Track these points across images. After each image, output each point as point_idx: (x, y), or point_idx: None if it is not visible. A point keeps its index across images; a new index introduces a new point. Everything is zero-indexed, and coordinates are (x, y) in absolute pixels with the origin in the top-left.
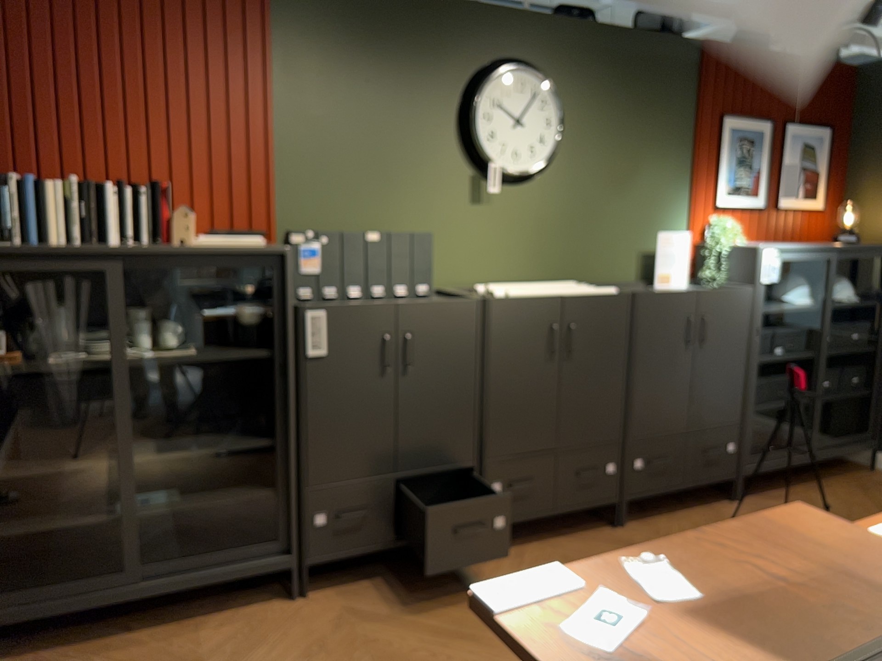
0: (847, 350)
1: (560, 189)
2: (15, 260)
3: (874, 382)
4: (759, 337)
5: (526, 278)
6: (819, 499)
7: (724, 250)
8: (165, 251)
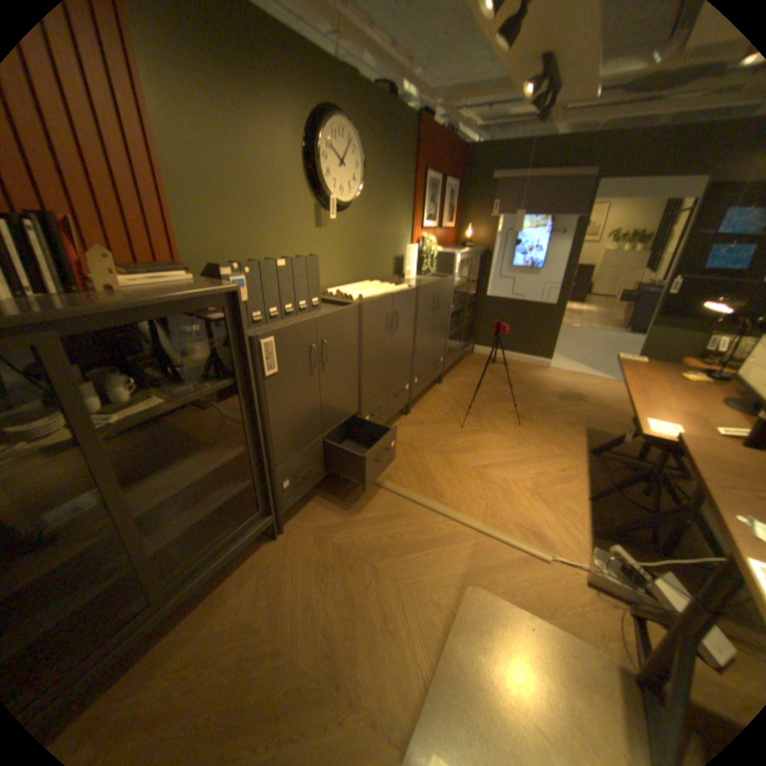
0: (468, 302)
1: (360, 217)
2: None
3: (473, 315)
4: (451, 302)
5: (346, 280)
6: (465, 373)
7: (433, 254)
8: (118, 307)
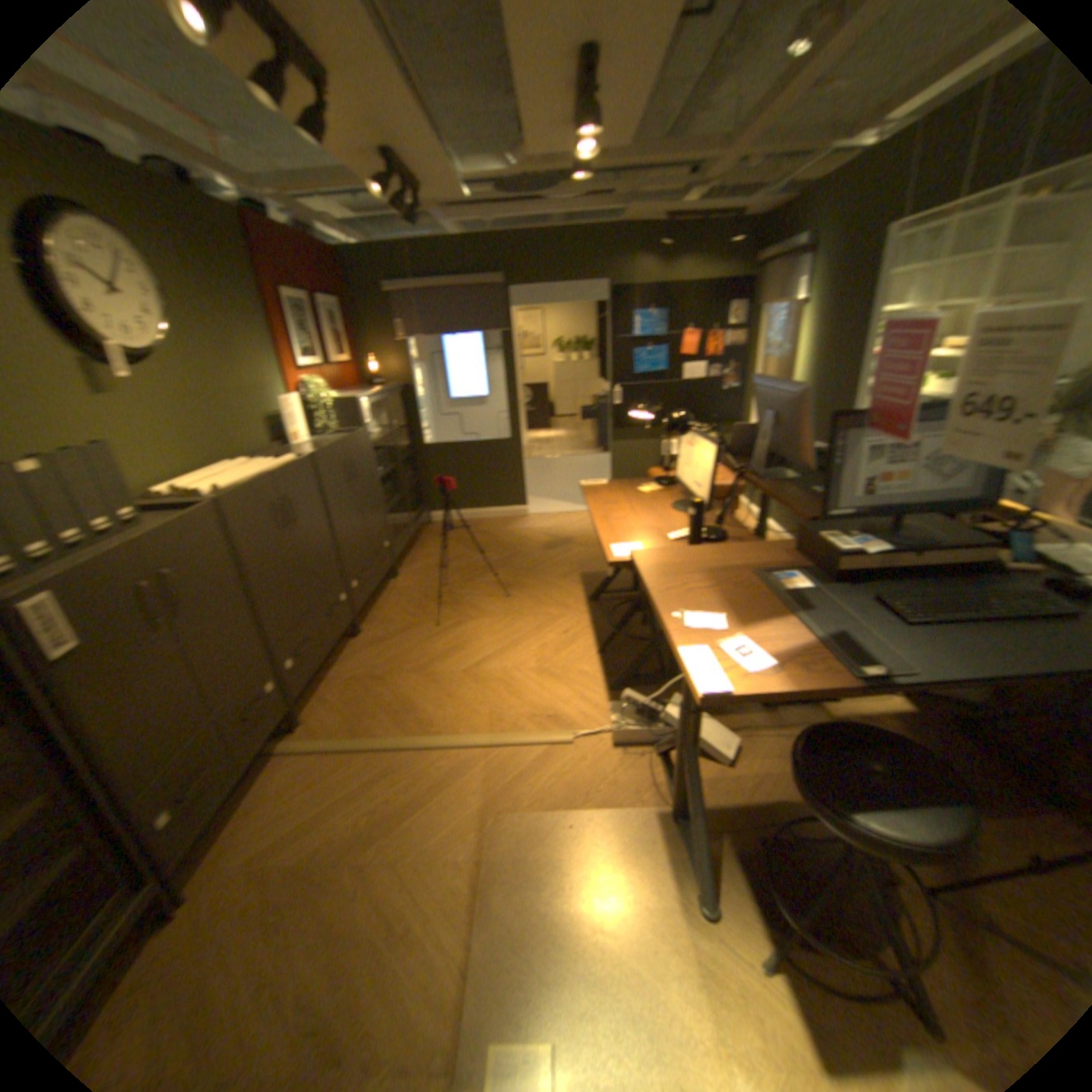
0: (401, 458)
1: (176, 366)
2: None
3: (414, 473)
4: (373, 464)
5: (182, 467)
6: (426, 553)
7: (324, 404)
8: None
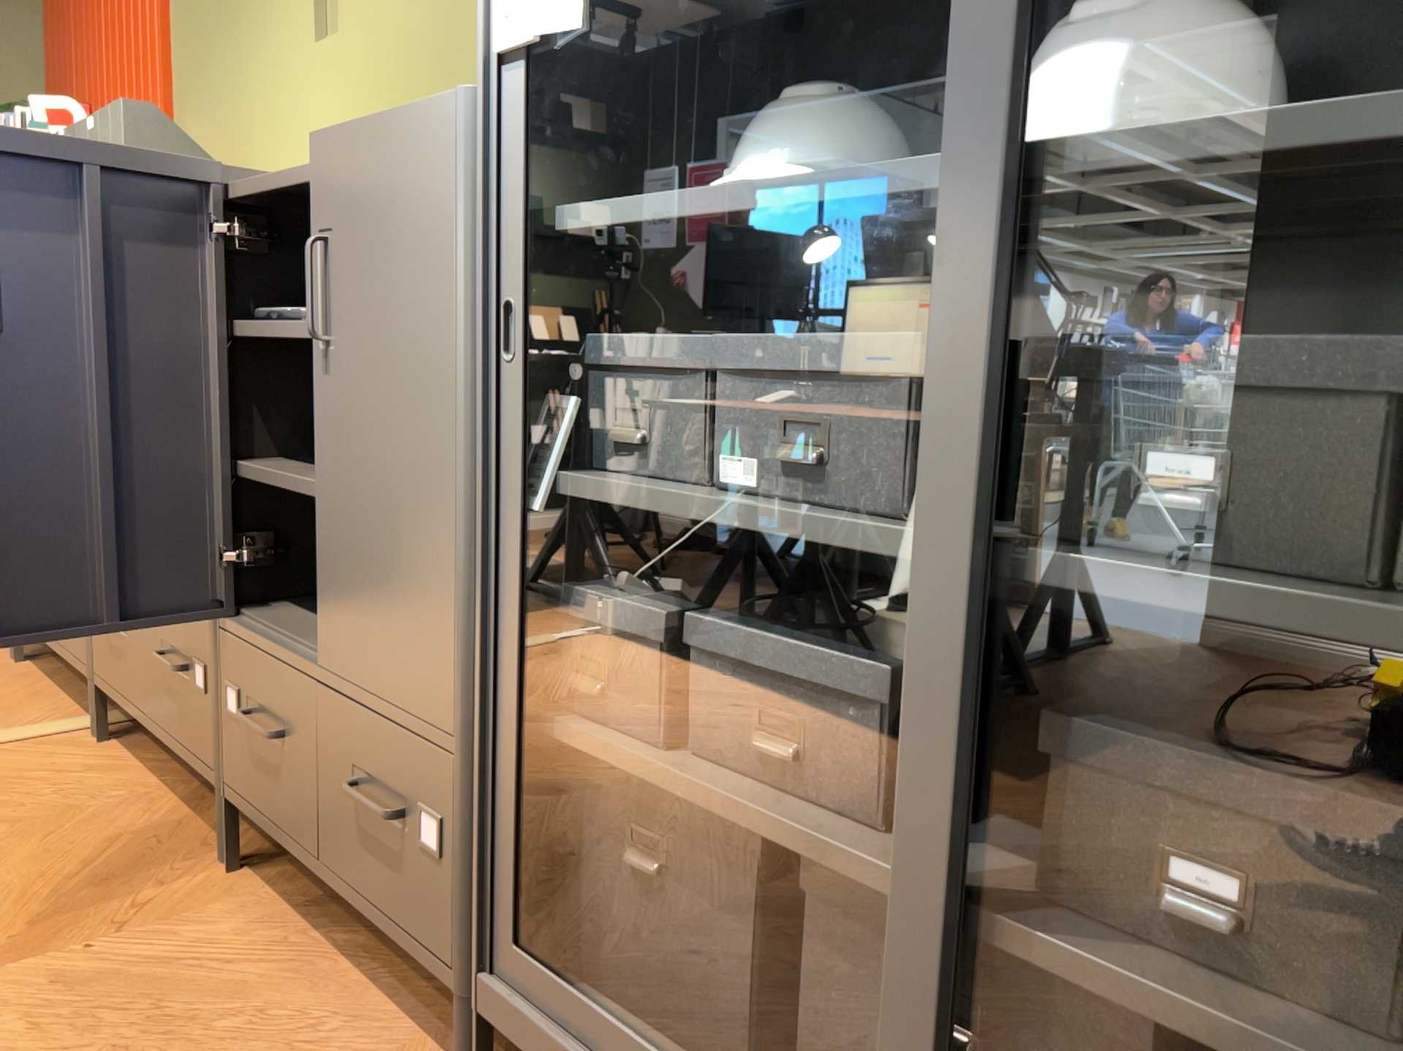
0: None
1: None
2: None
3: None
4: (512, 347)
5: None
6: None
7: None
8: None
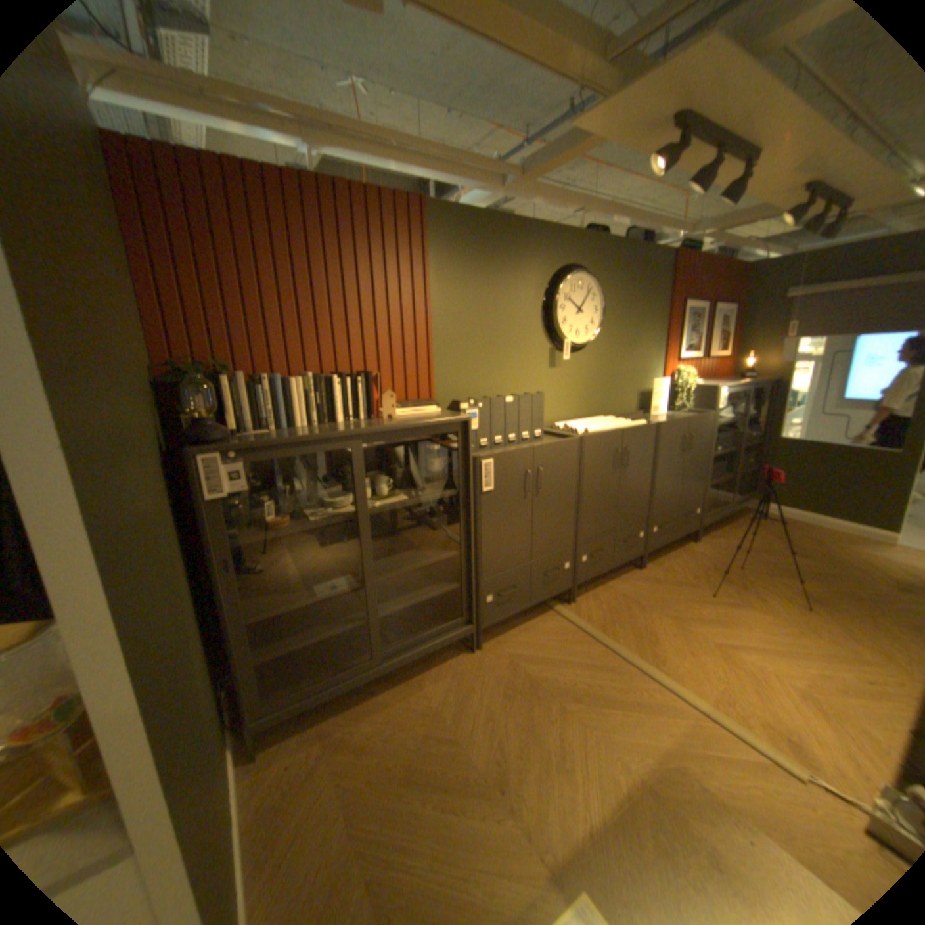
0: (749, 444)
1: (598, 354)
2: (289, 447)
3: (760, 461)
4: (714, 443)
5: (578, 415)
6: (740, 535)
7: (690, 388)
8: (393, 429)
